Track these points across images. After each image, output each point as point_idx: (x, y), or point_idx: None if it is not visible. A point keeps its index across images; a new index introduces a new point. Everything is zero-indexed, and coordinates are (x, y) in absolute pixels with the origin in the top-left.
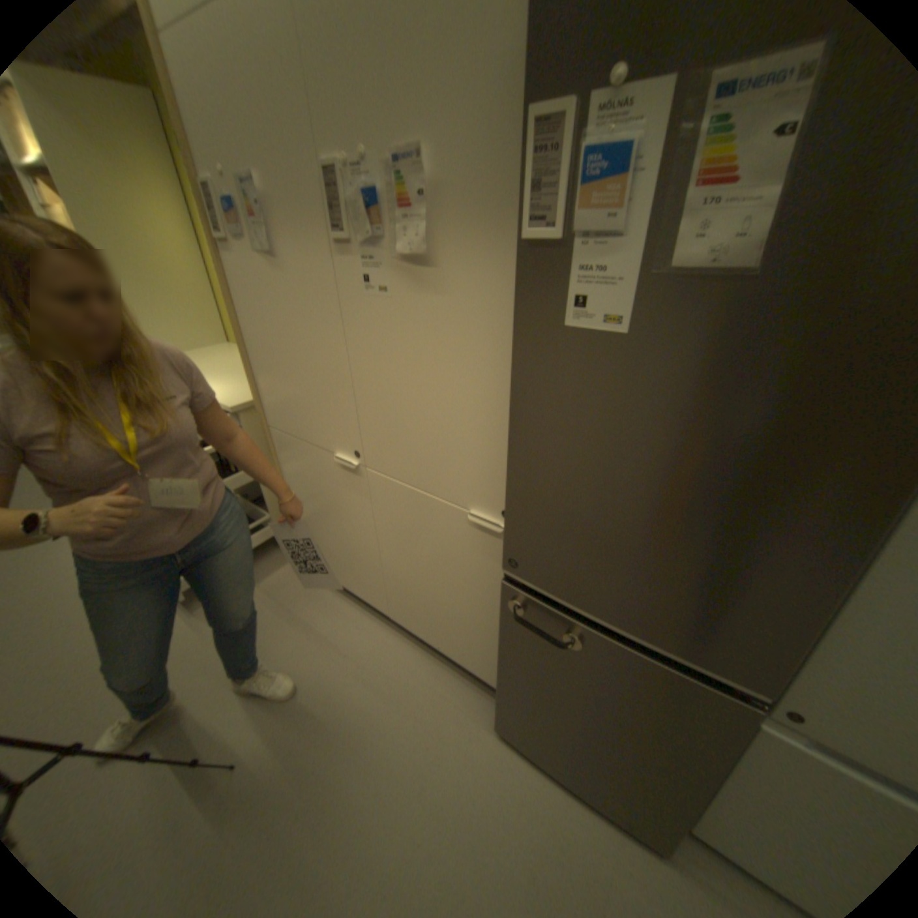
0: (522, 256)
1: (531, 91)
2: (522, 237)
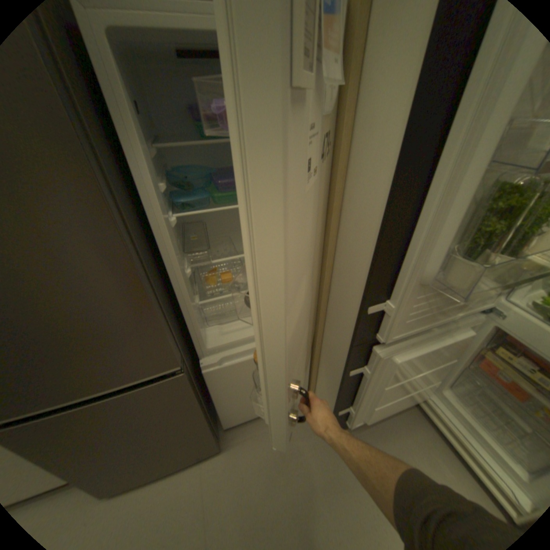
0: None
1: None
2: None
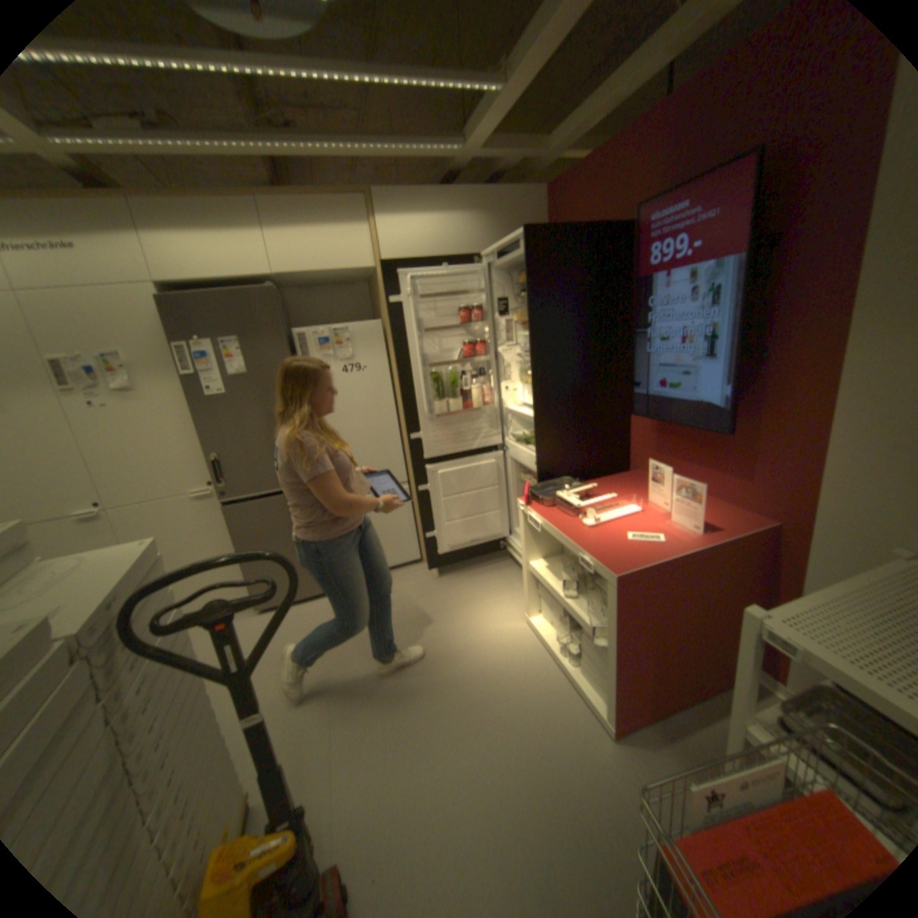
0: (179, 381)
1: (166, 338)
2: (178, 376)
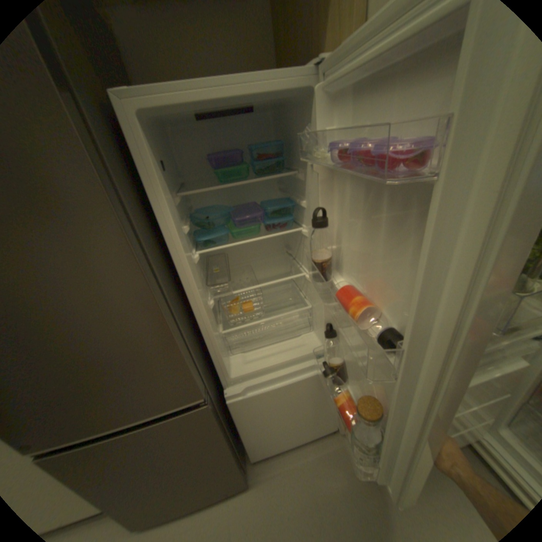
0: None
1: None
2: None
